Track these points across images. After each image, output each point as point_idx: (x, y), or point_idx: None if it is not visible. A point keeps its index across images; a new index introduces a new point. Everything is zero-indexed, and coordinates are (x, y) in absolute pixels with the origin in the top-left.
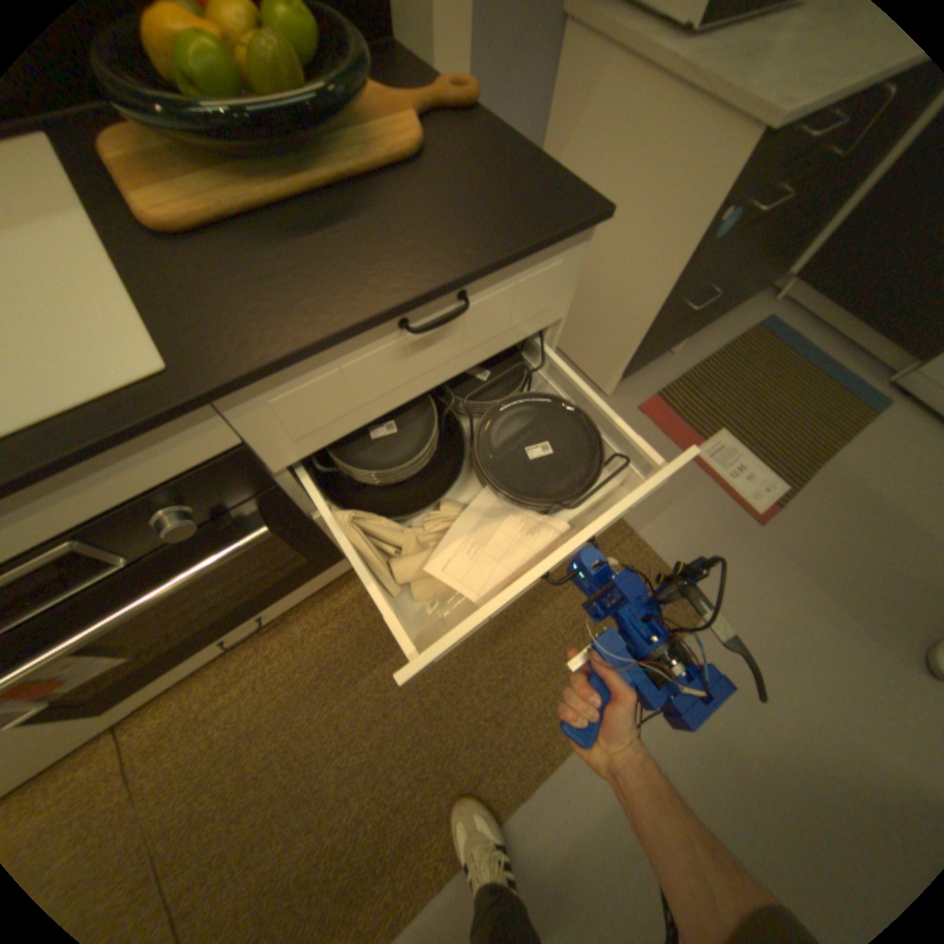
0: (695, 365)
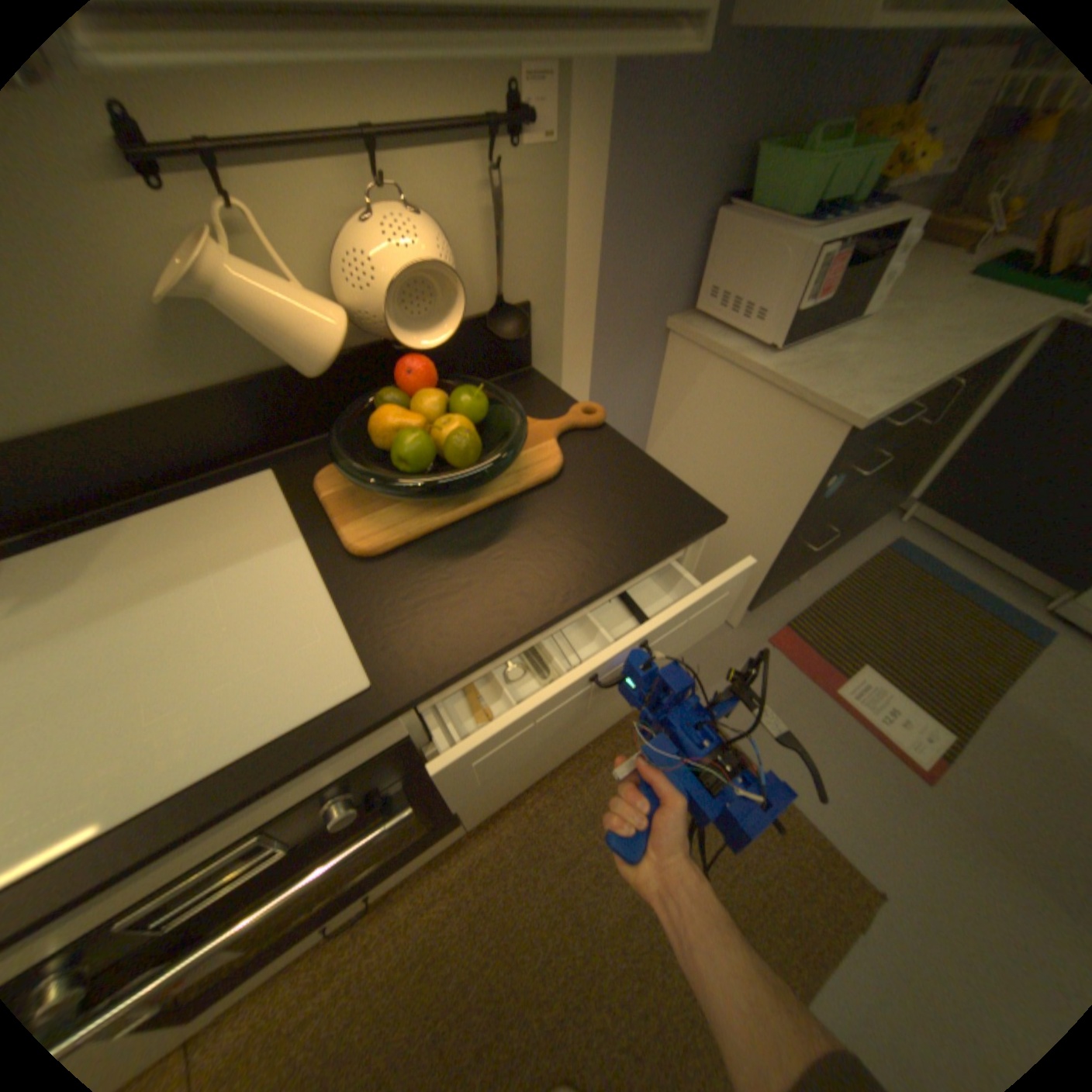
0: (825, 593)
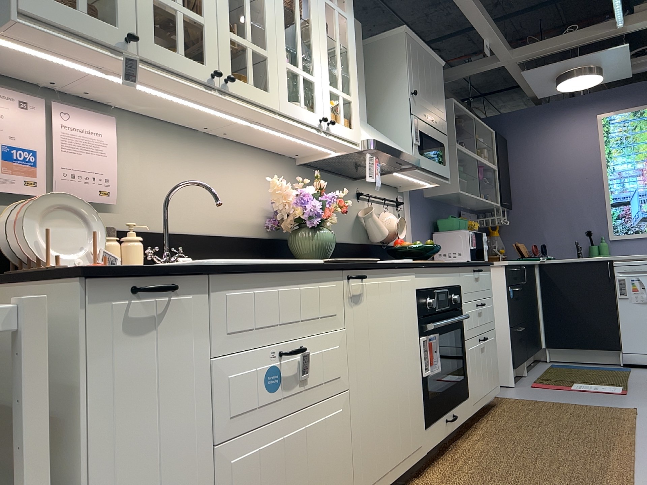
0: (540, 376)
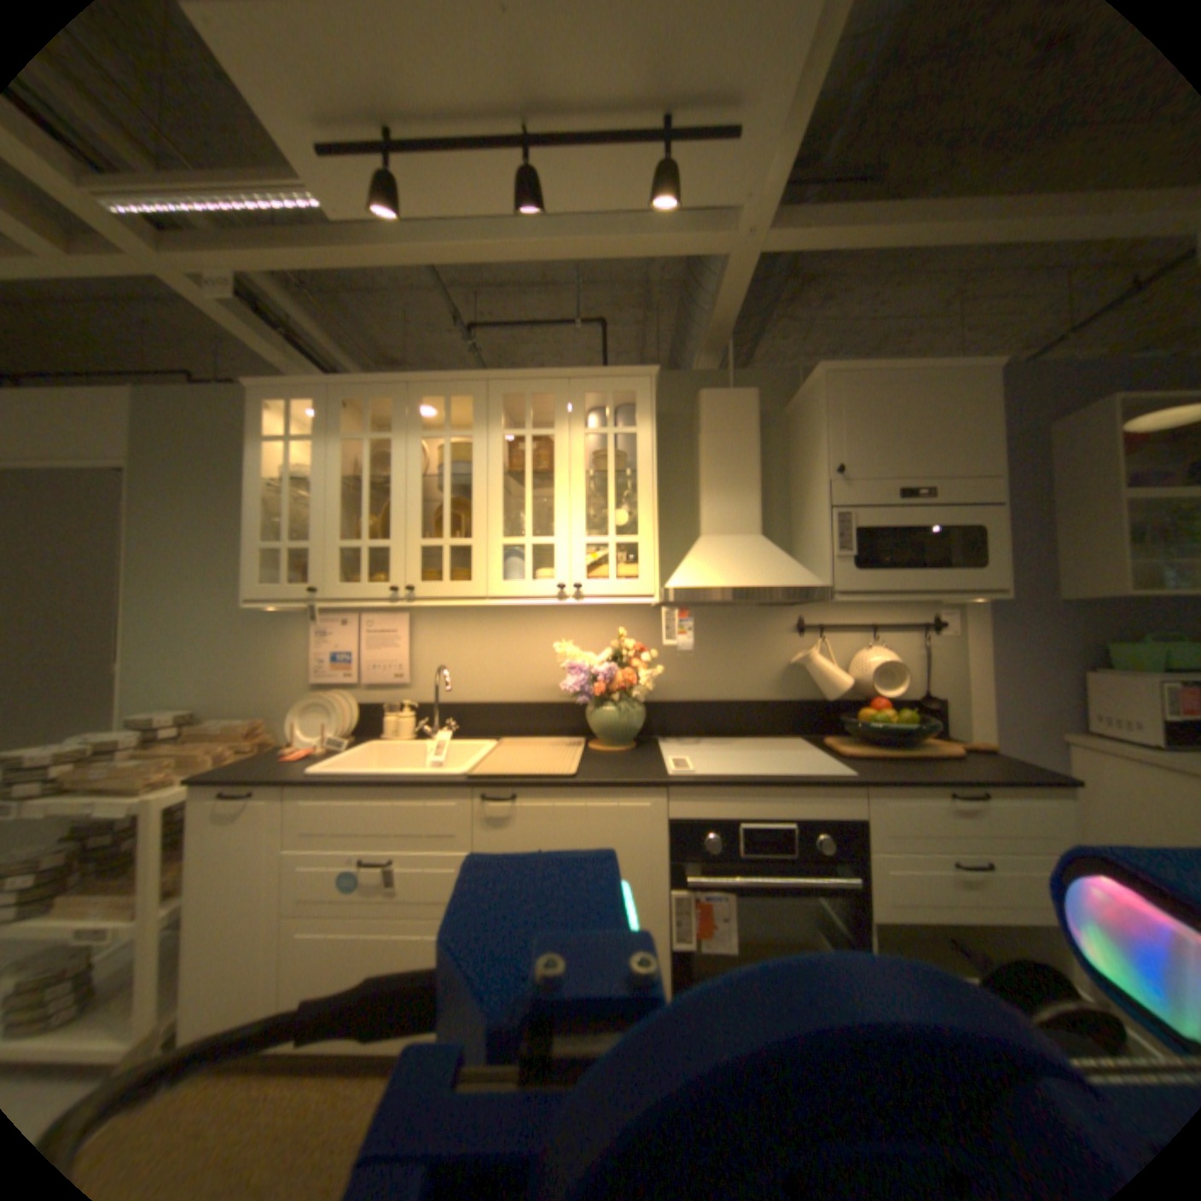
0: None
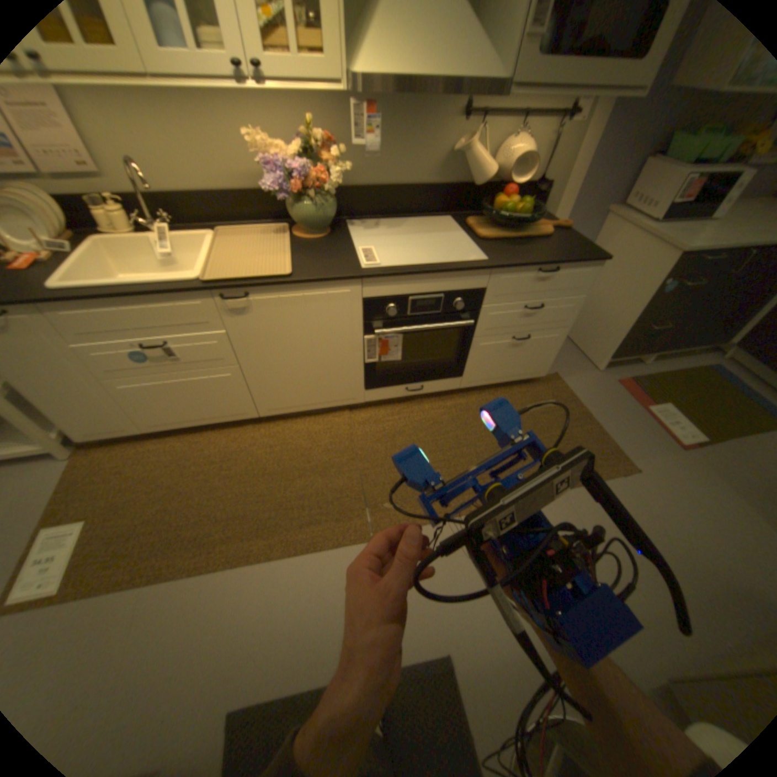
0: (660, 373)
